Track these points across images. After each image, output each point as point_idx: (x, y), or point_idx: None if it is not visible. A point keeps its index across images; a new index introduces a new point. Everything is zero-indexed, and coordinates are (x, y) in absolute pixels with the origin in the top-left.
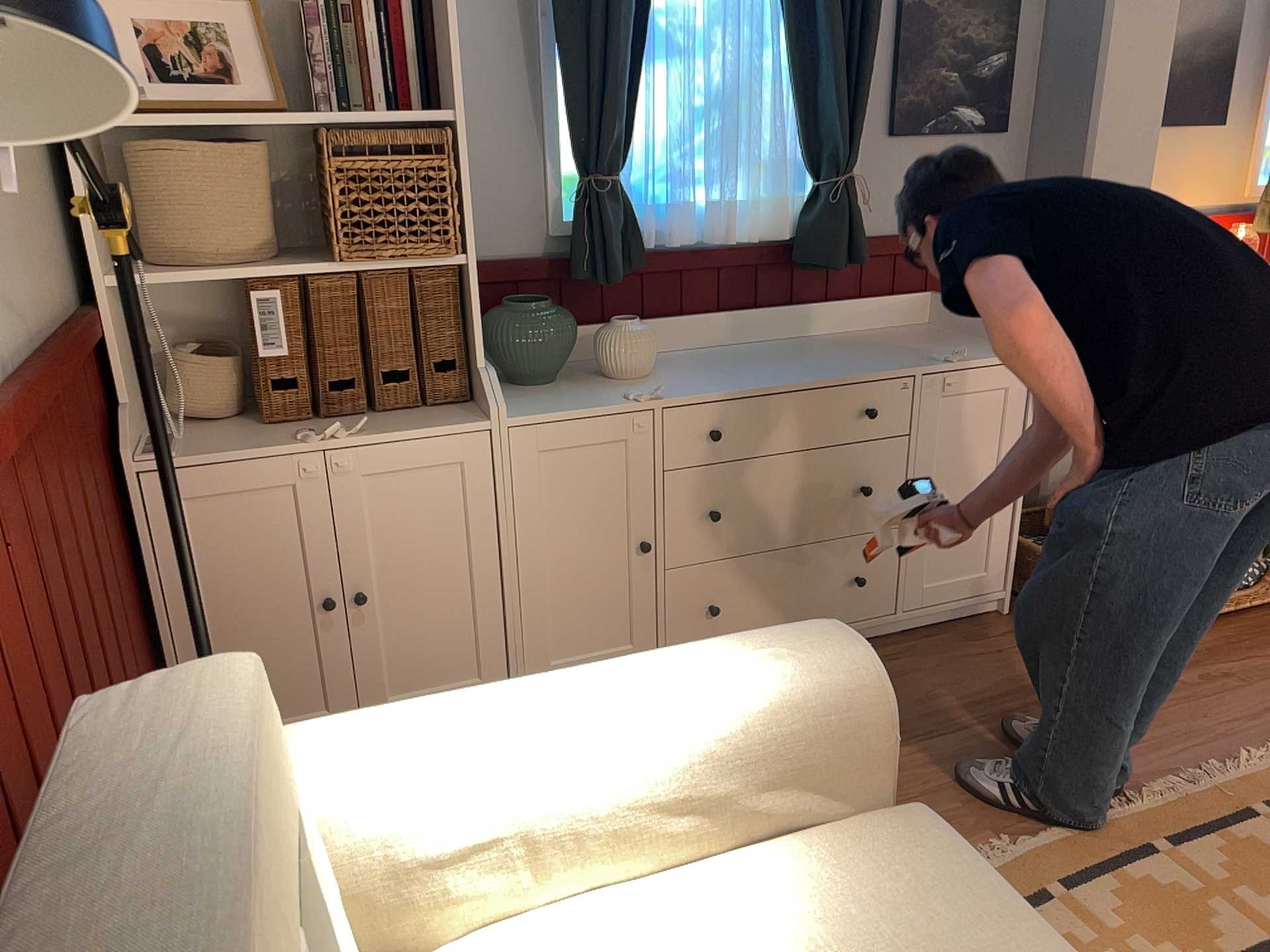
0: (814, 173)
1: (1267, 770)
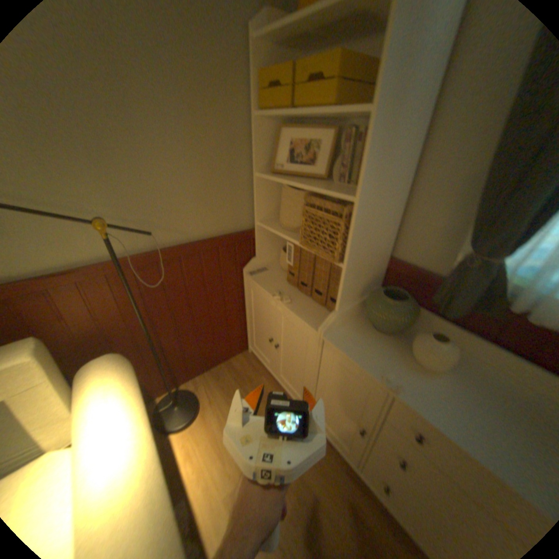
0: None
1: None
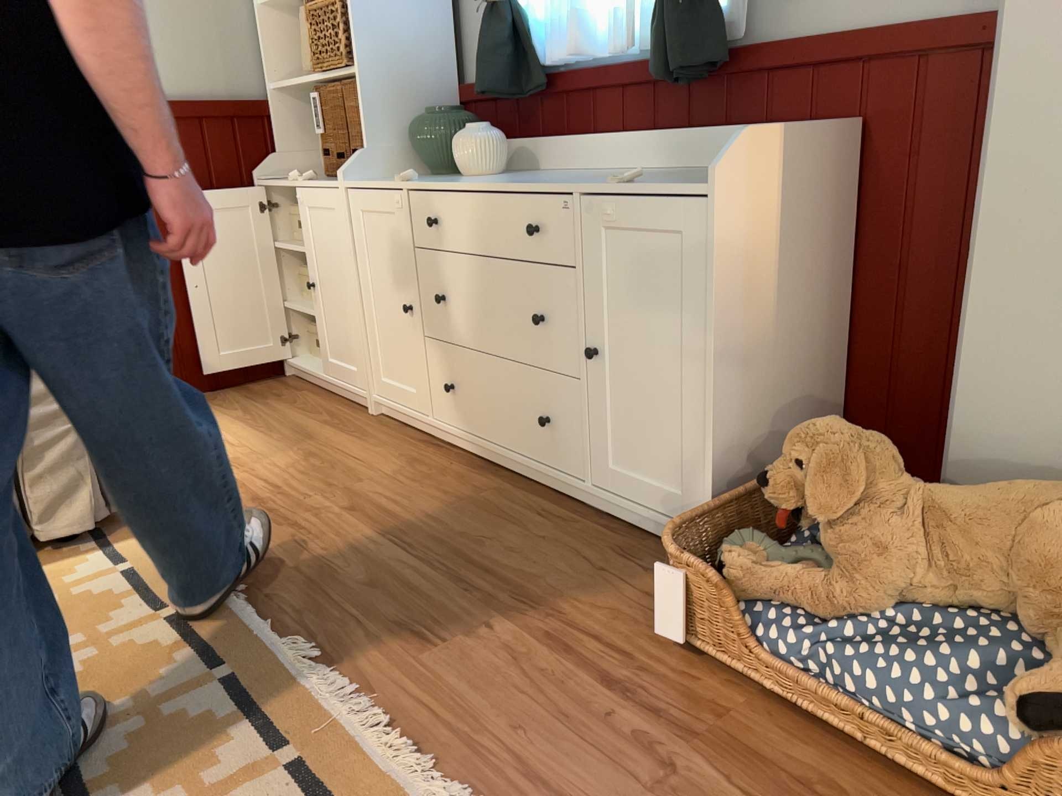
0: None
1: (386, 773)
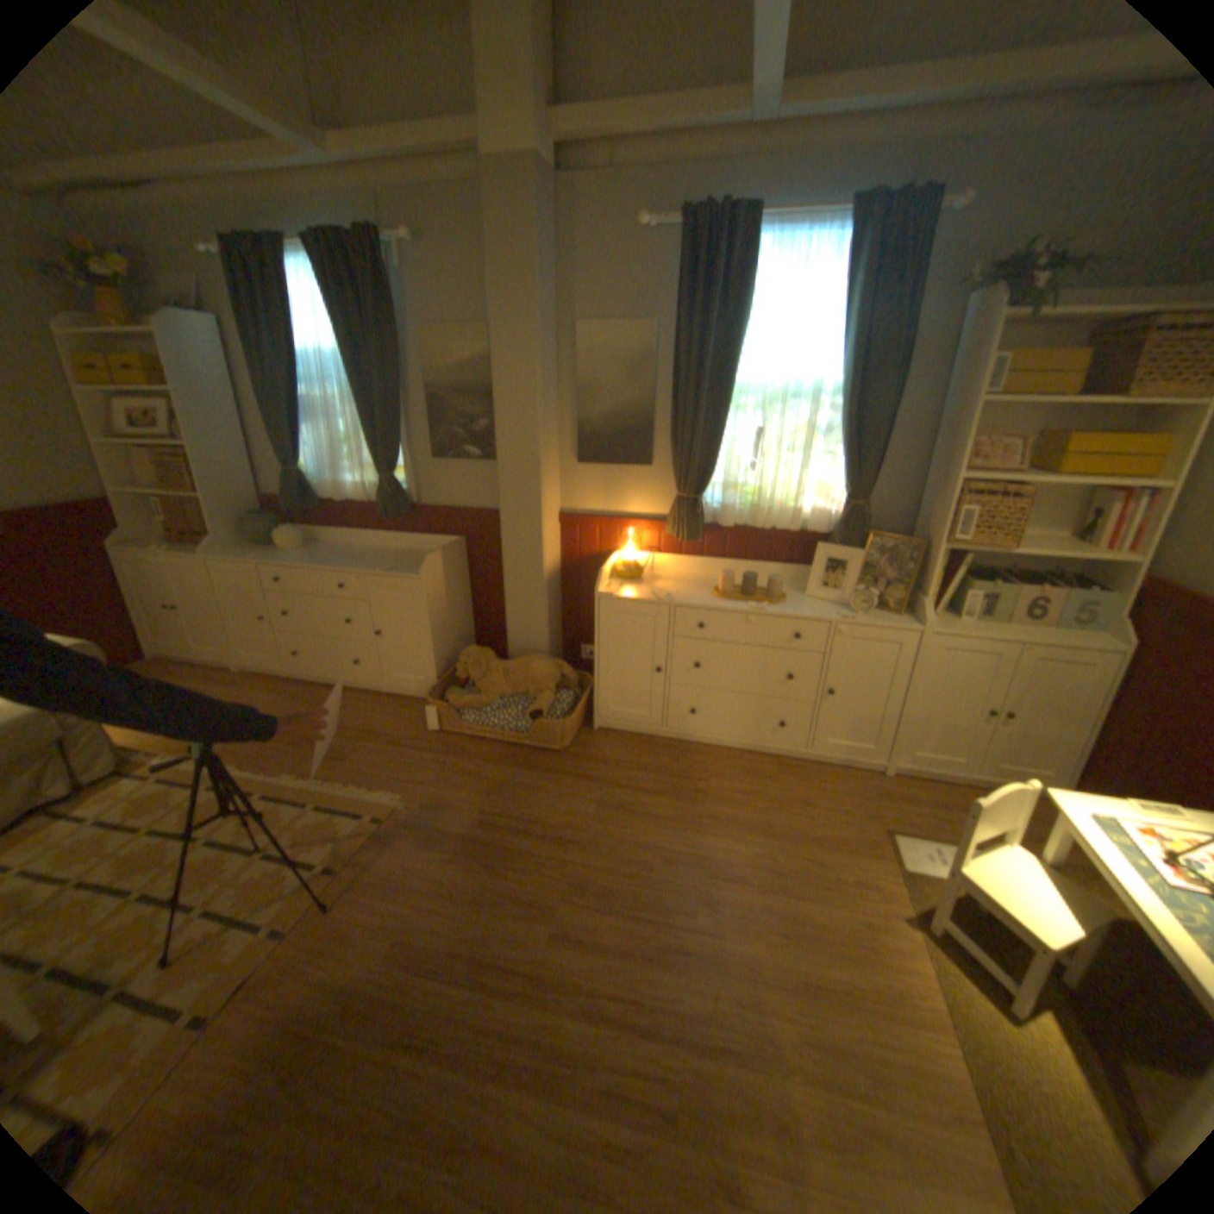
0: (379, 474)
1: (351, 799)
